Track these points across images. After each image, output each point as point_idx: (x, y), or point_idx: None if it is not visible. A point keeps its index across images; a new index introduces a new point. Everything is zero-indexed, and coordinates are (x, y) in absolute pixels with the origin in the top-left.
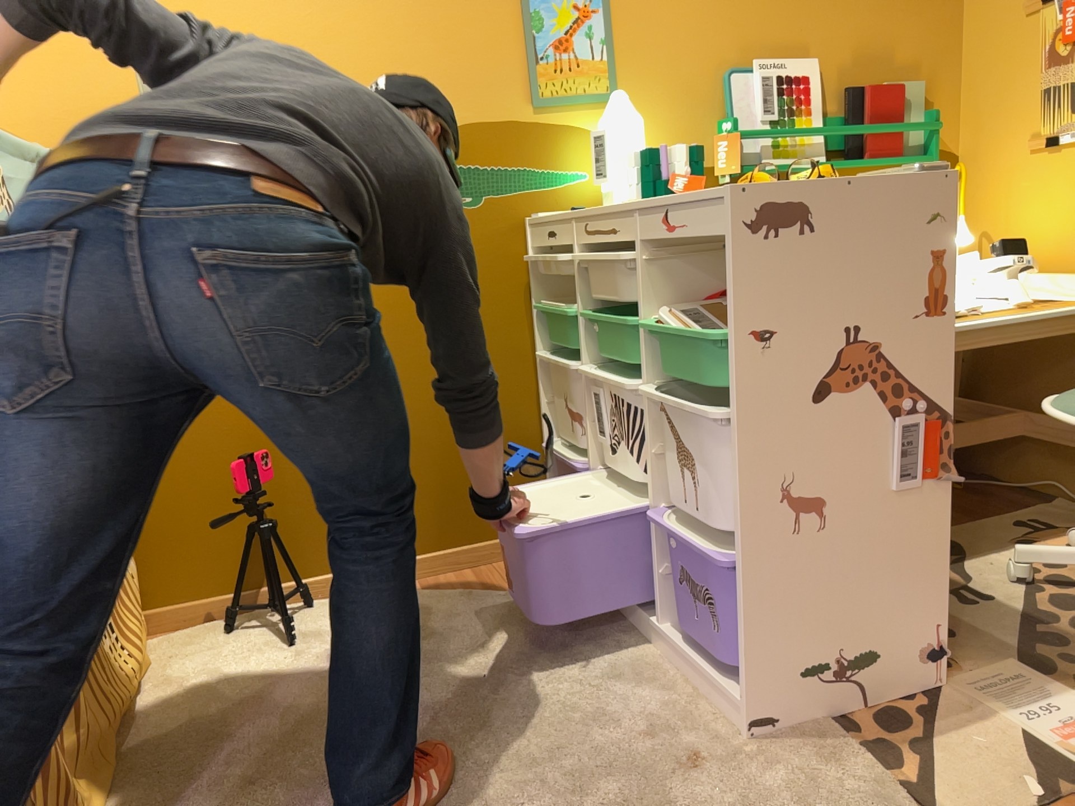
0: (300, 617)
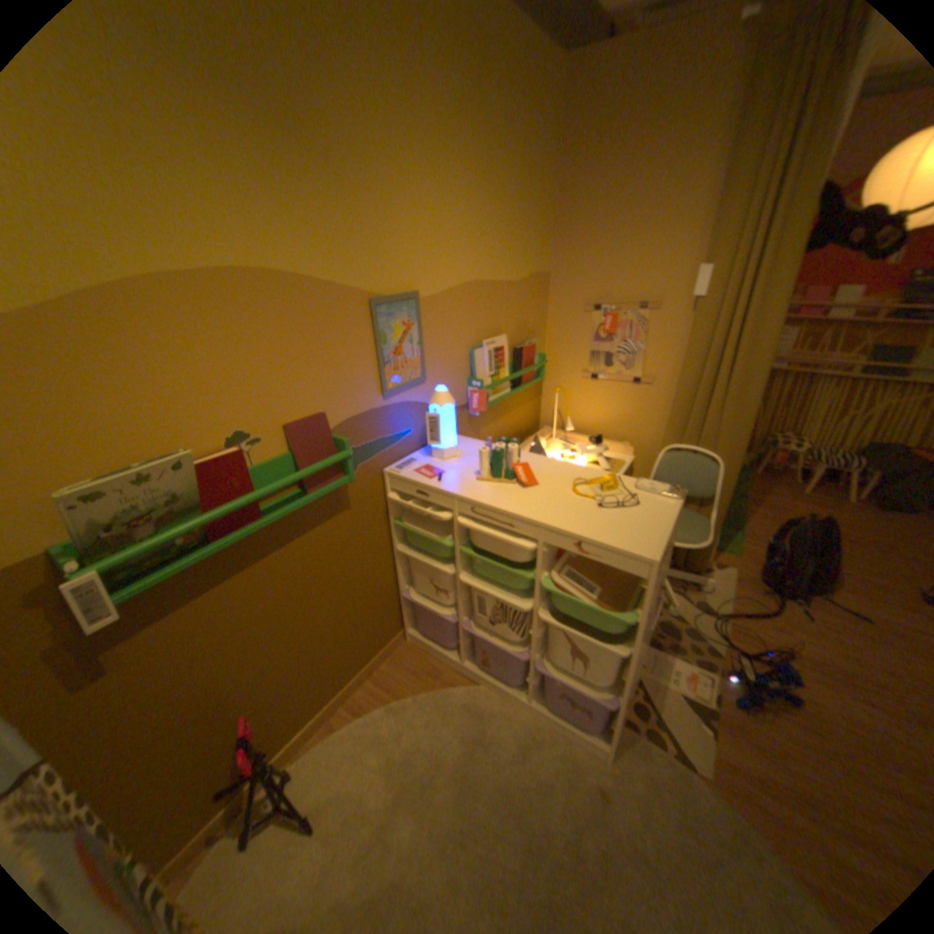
0: (293, 798)
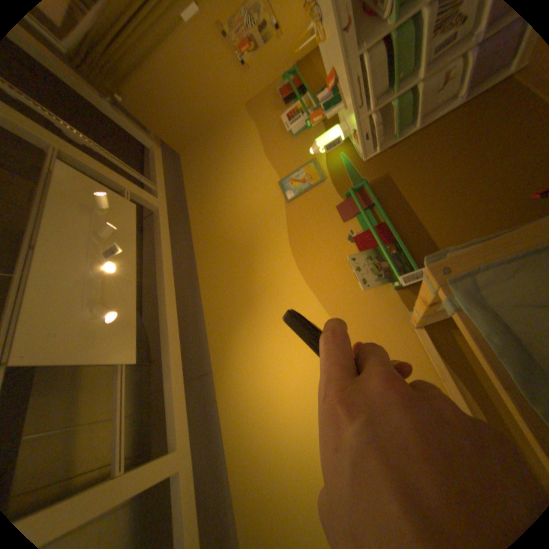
0: None
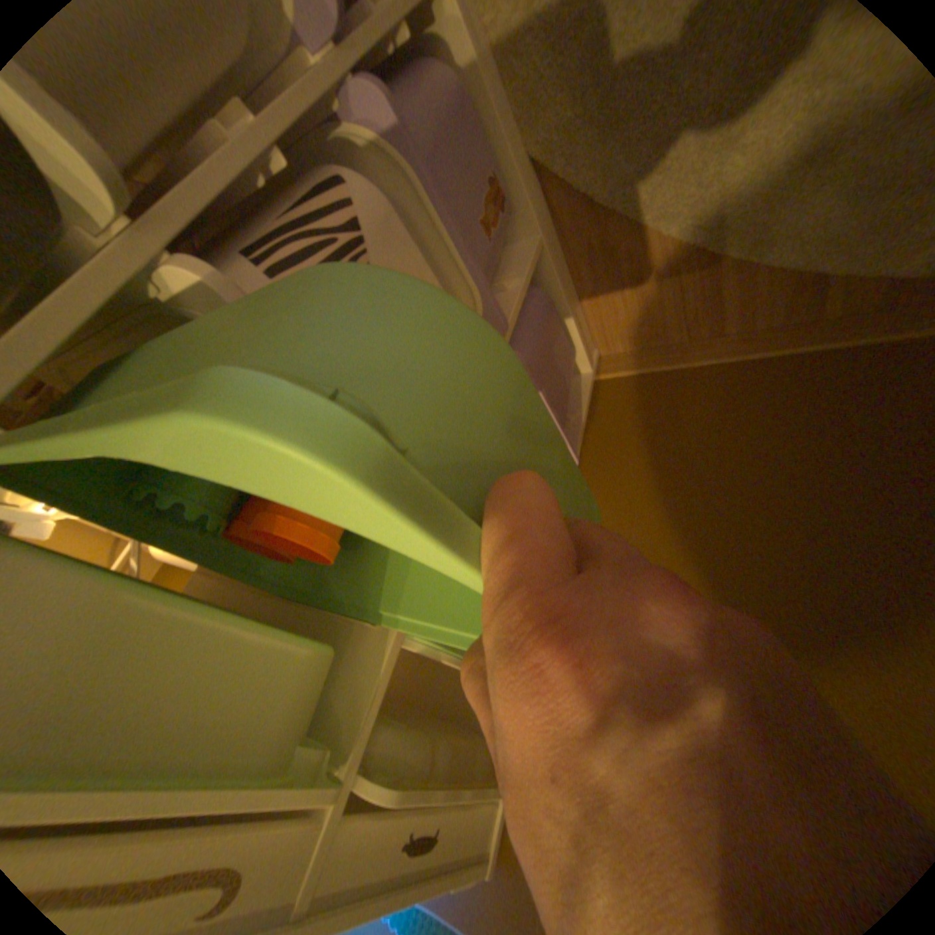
0: None
